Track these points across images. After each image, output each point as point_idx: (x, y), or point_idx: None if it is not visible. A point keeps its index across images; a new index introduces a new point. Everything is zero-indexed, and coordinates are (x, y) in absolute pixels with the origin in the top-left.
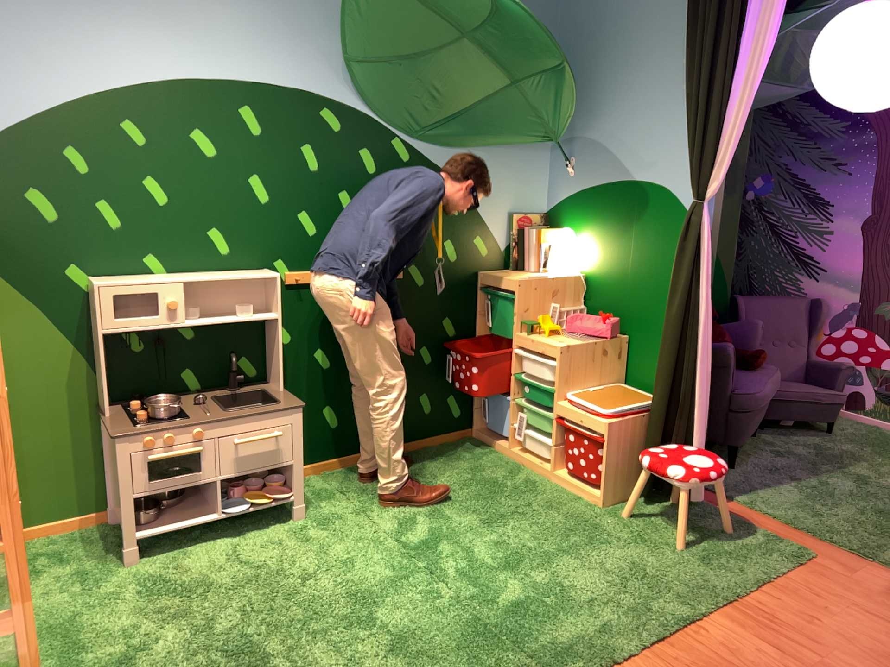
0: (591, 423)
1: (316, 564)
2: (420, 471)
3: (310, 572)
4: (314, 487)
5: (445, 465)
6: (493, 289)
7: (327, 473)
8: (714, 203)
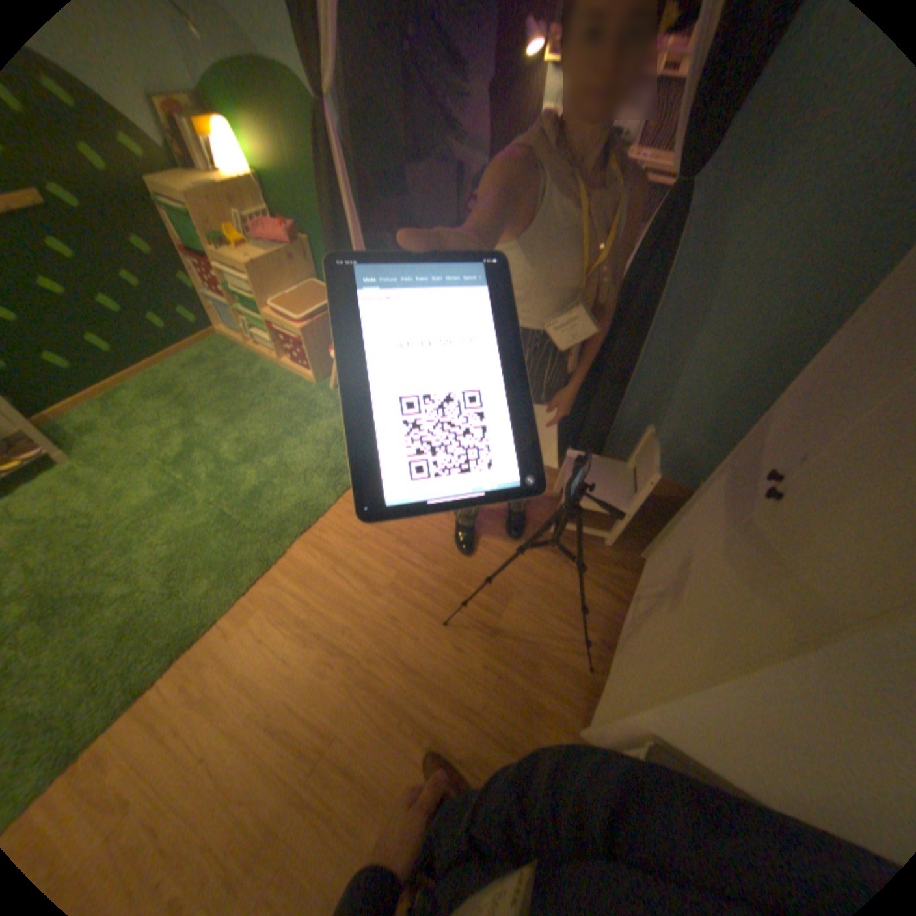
0: (288, 330)
1: (87, 503)
2: (171, 382)
3: (82, 513)
4: (74, 424)
5: (193, 371)
6: (169, 200)
7: (84, 405)
8: (336, 101)
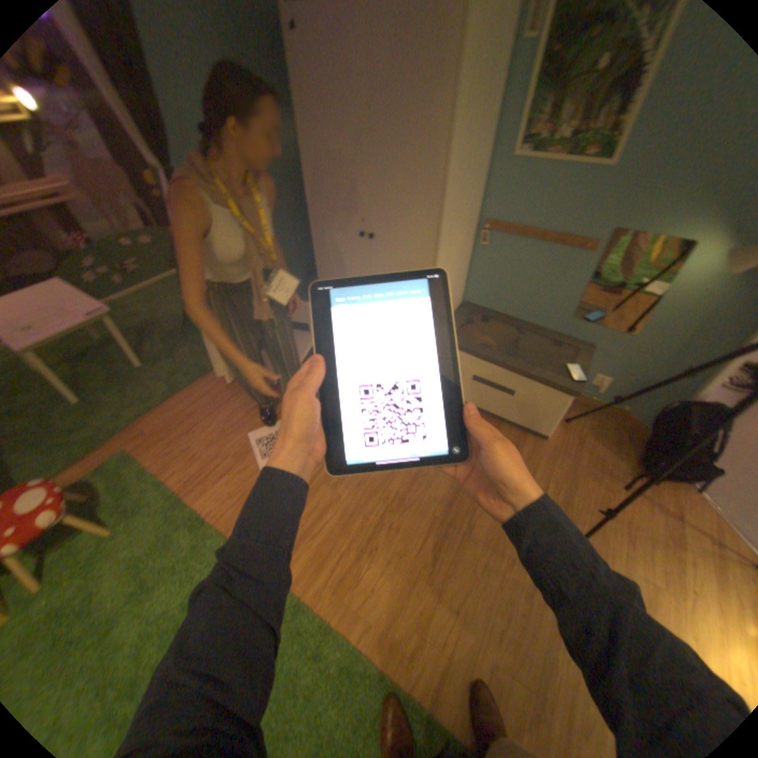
0: None
1: None
2: None
3: None
4: None
5: None
6: None
7: None
8: None
